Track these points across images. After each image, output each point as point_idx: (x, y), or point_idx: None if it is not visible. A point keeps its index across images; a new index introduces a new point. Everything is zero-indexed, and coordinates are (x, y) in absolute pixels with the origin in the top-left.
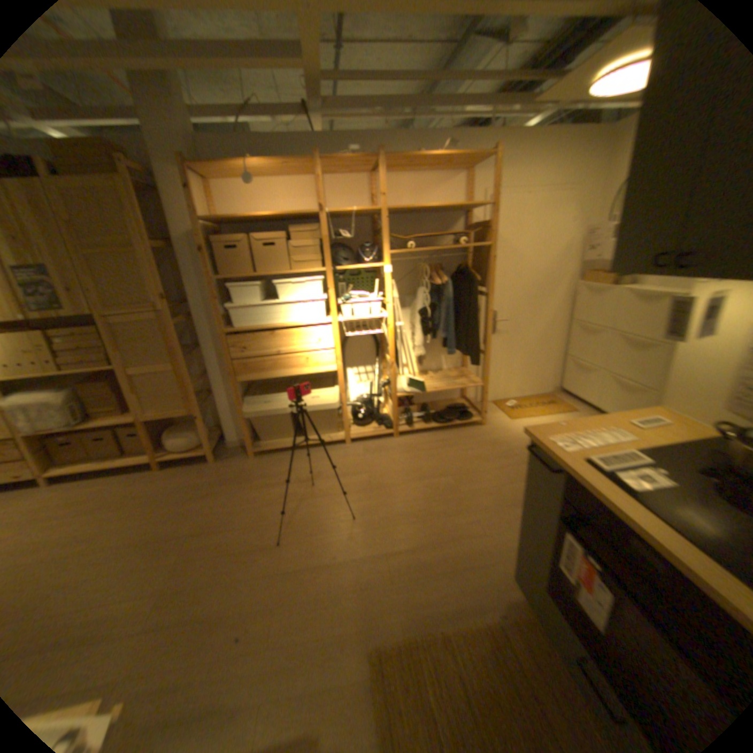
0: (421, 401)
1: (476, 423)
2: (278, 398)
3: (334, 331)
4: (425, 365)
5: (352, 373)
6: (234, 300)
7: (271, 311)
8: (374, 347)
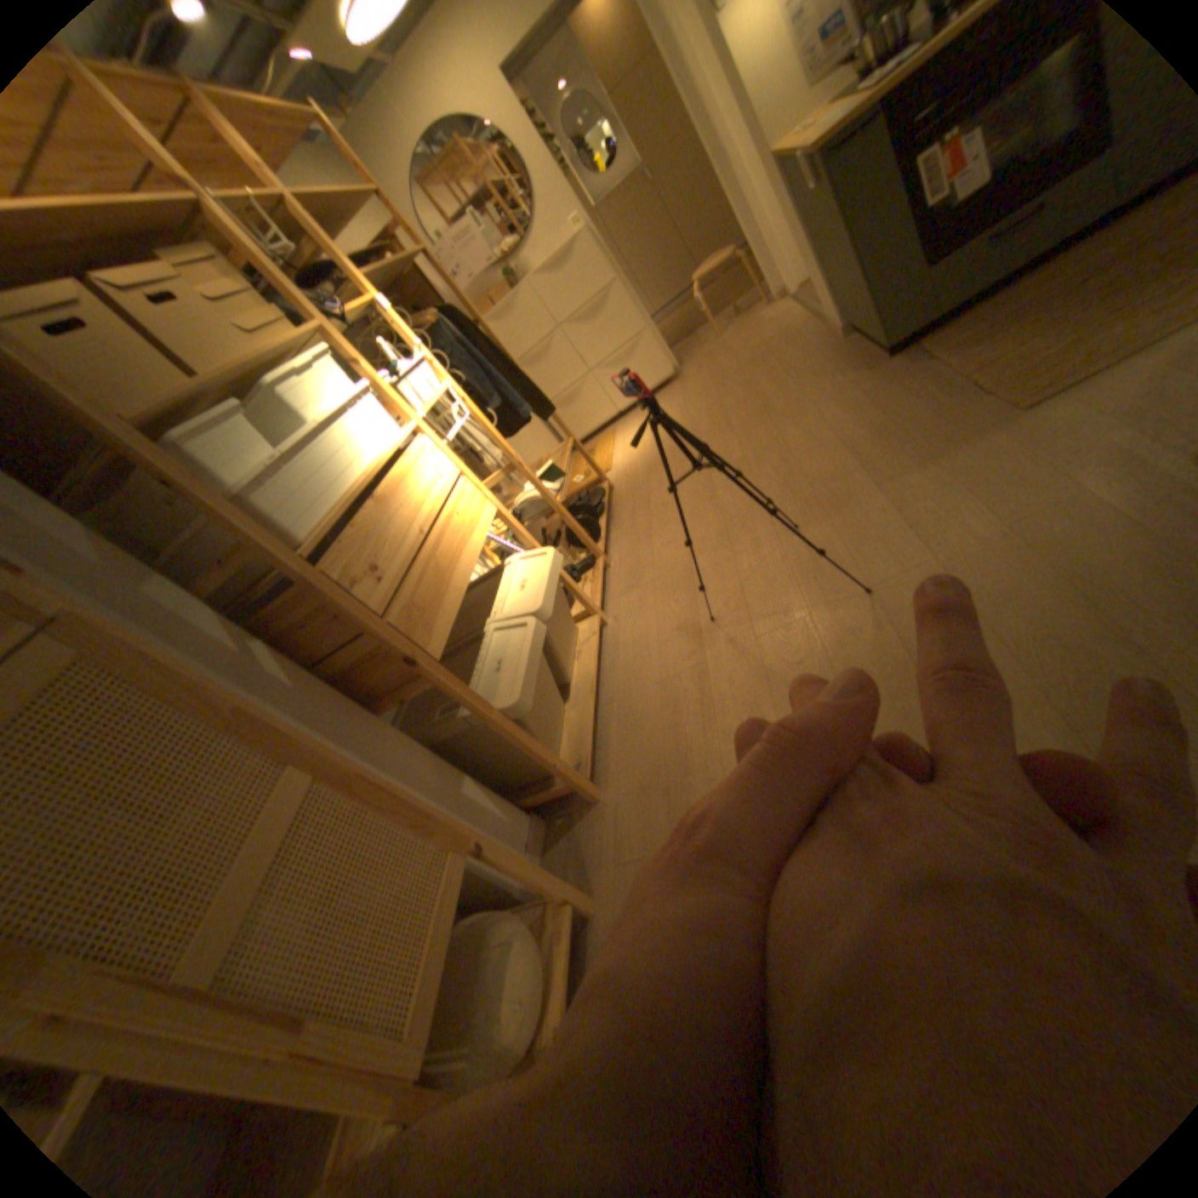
0: None
1: (602, 495)
2: (489, 644)
3: (432, 437)
4: None
5: None
6: (224, 471)
7: (323, 450)
8: None
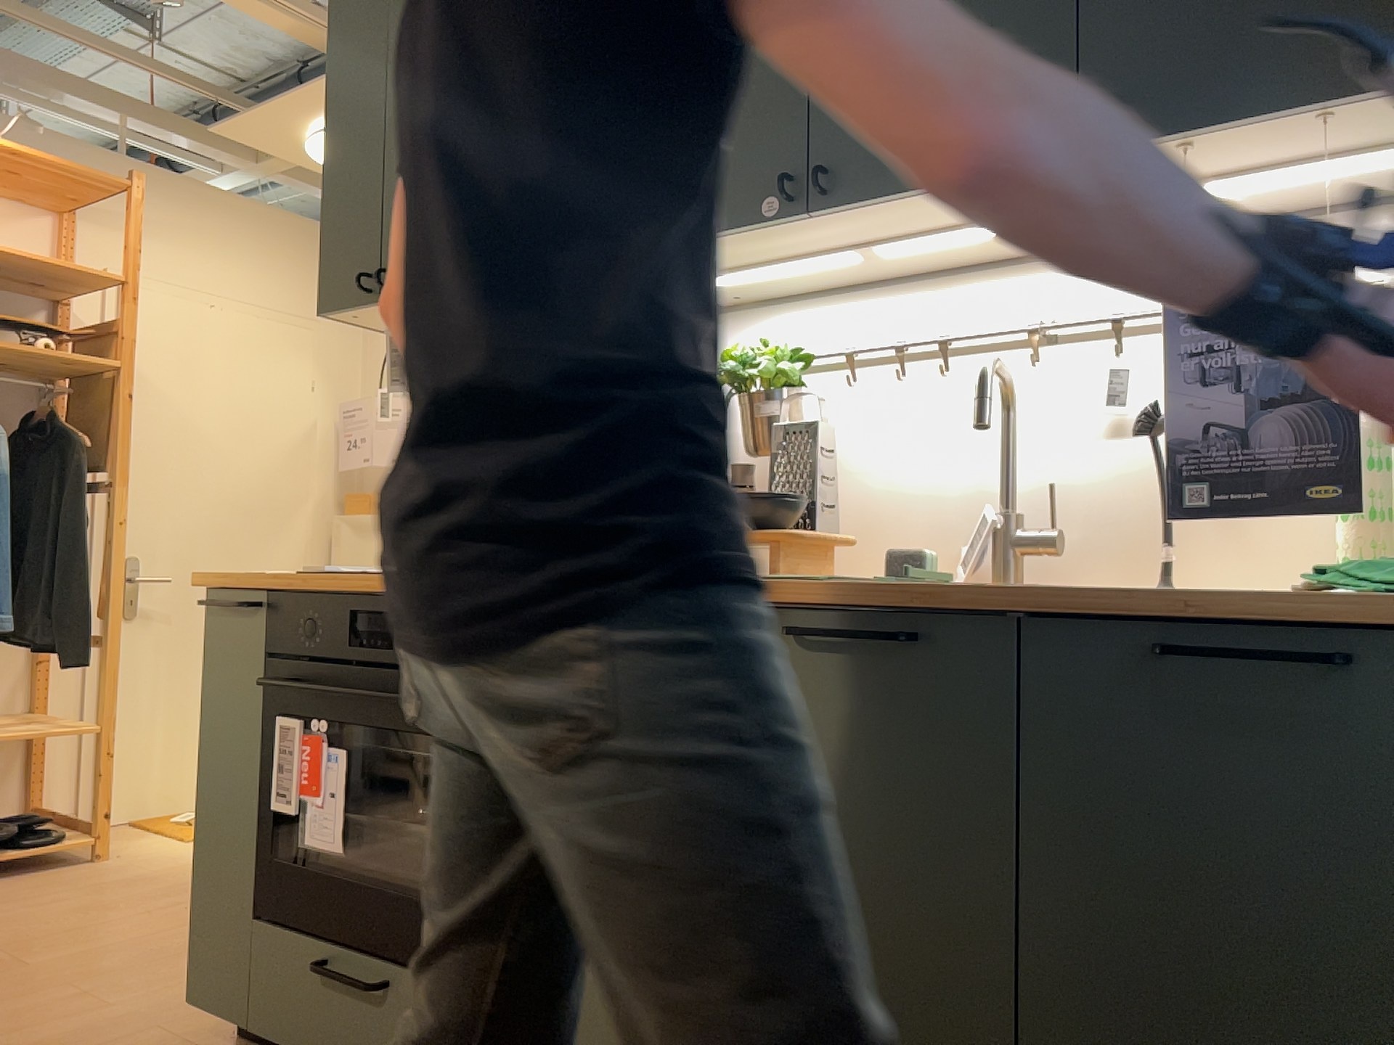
0: None
1: (77, 859)
2: None
3: None
4: None
5: None
6: None
7: None
8: None
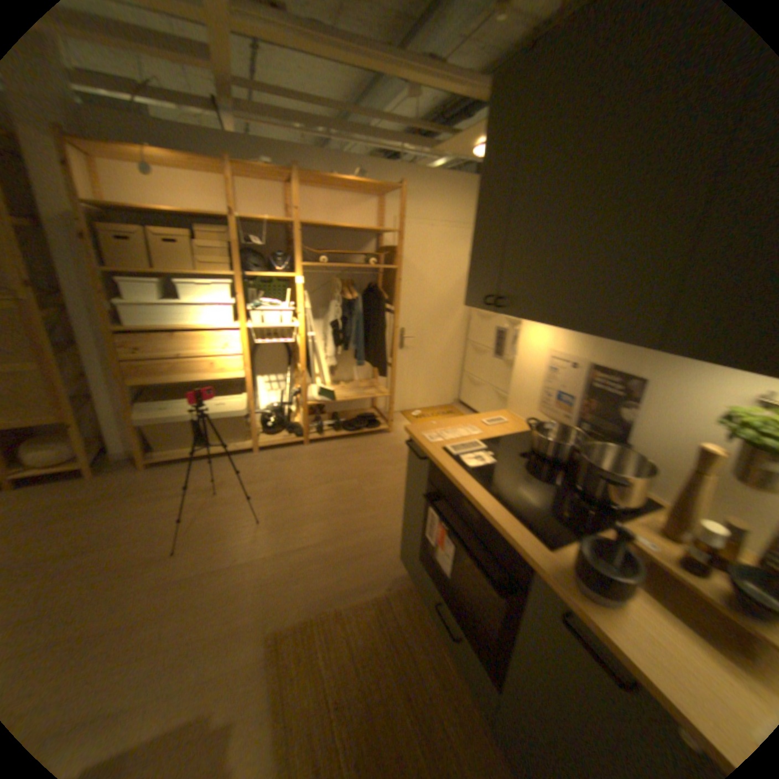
0: (333, 411)
1: (383, 431)
2: (176, 405)
3: (242, 338)
4: (338, 376)
5: (262, 382)
6: (124, 297)
7: (170, 312)
8: (286, 356)
